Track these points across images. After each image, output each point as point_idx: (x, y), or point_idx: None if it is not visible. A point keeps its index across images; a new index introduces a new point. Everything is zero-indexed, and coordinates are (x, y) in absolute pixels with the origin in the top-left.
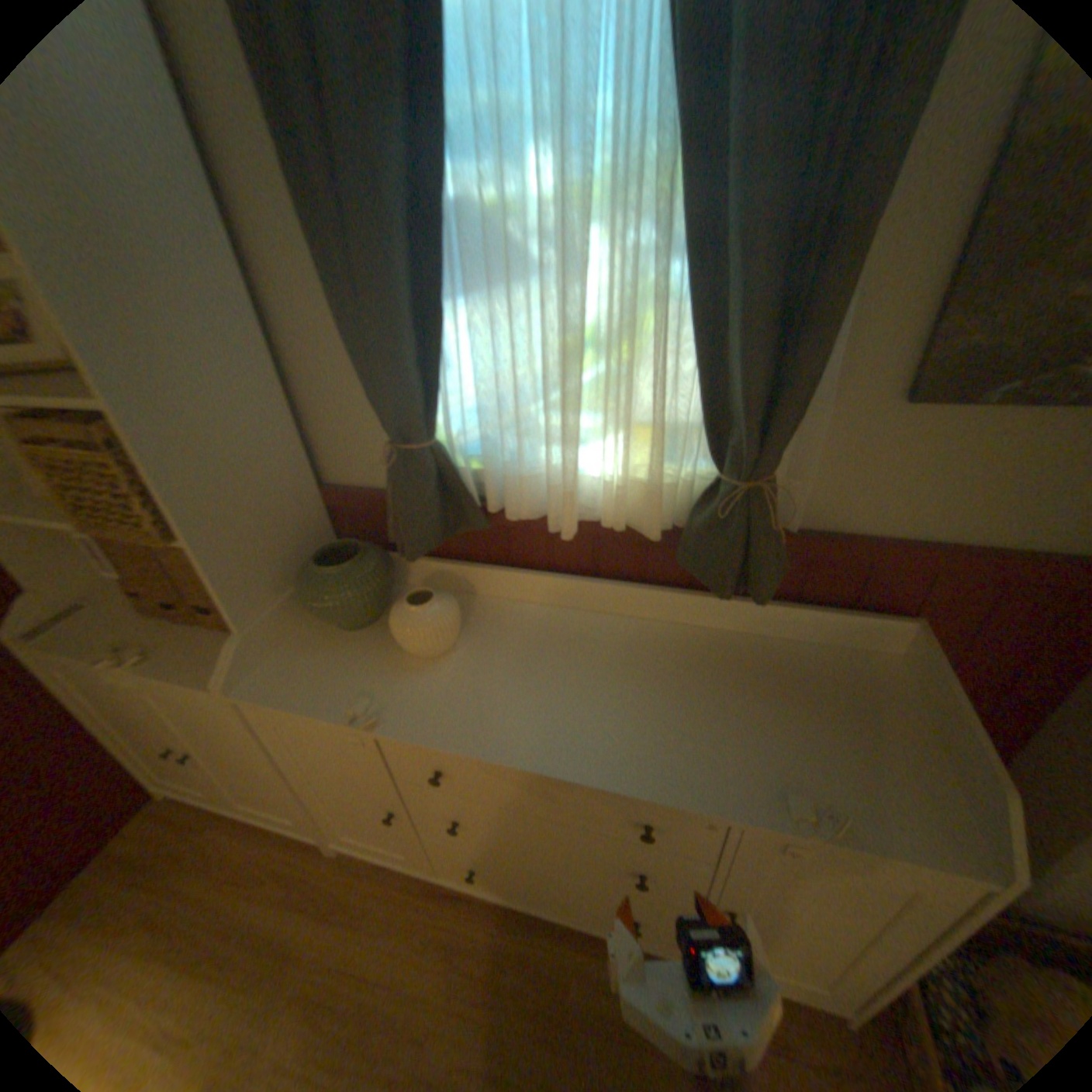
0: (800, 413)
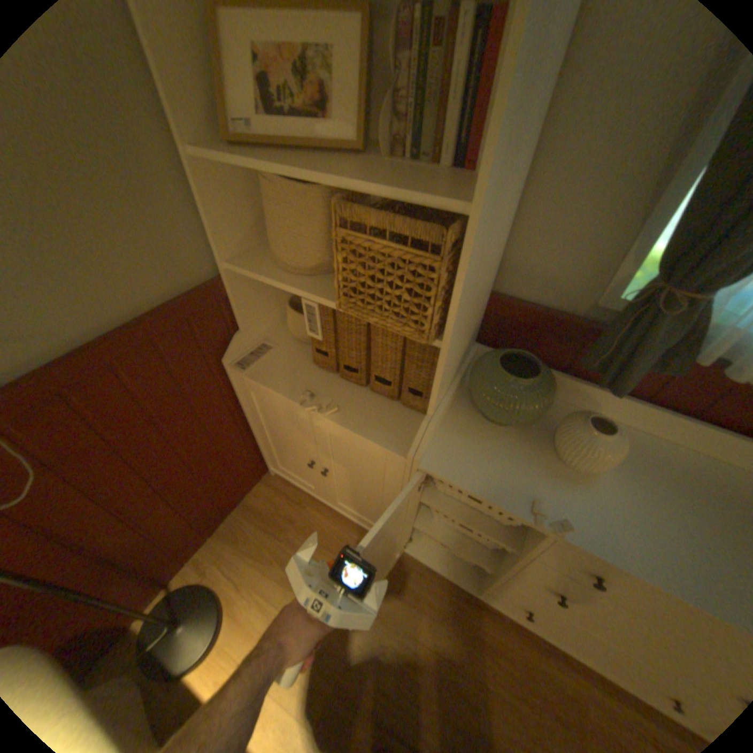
0: None
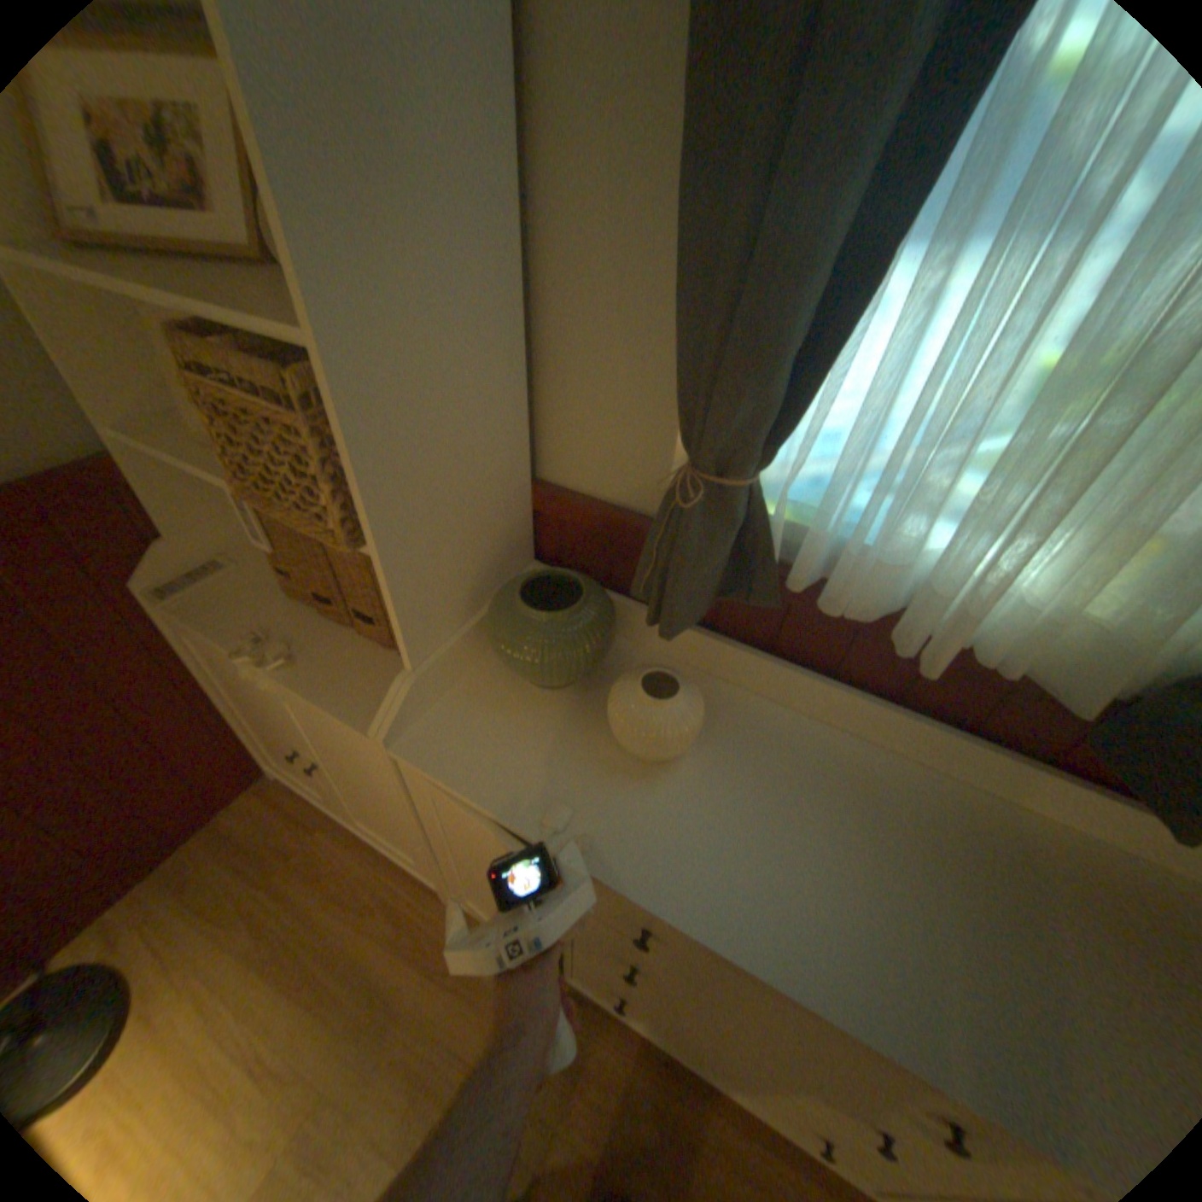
0: None
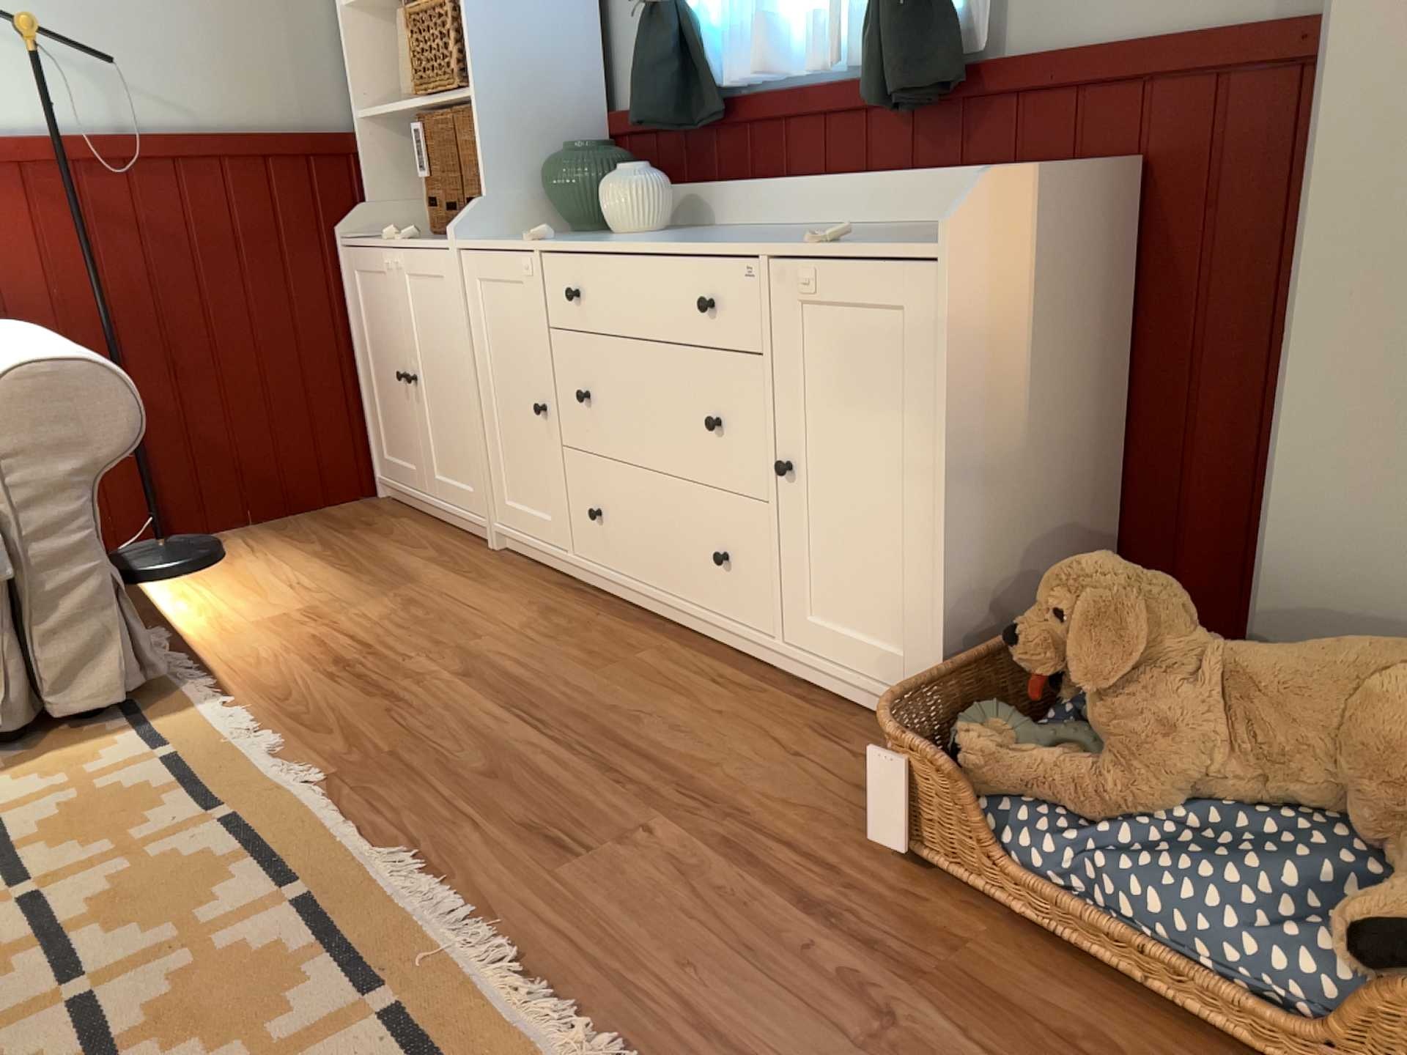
0: None
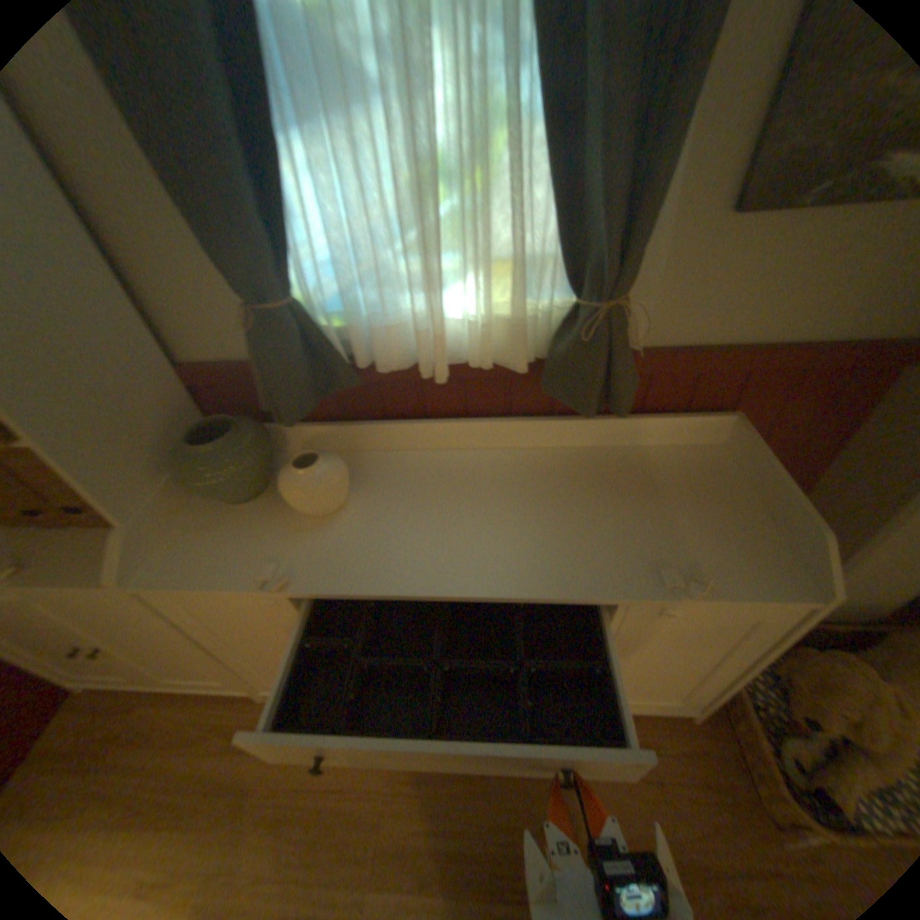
0: (653, 226)
